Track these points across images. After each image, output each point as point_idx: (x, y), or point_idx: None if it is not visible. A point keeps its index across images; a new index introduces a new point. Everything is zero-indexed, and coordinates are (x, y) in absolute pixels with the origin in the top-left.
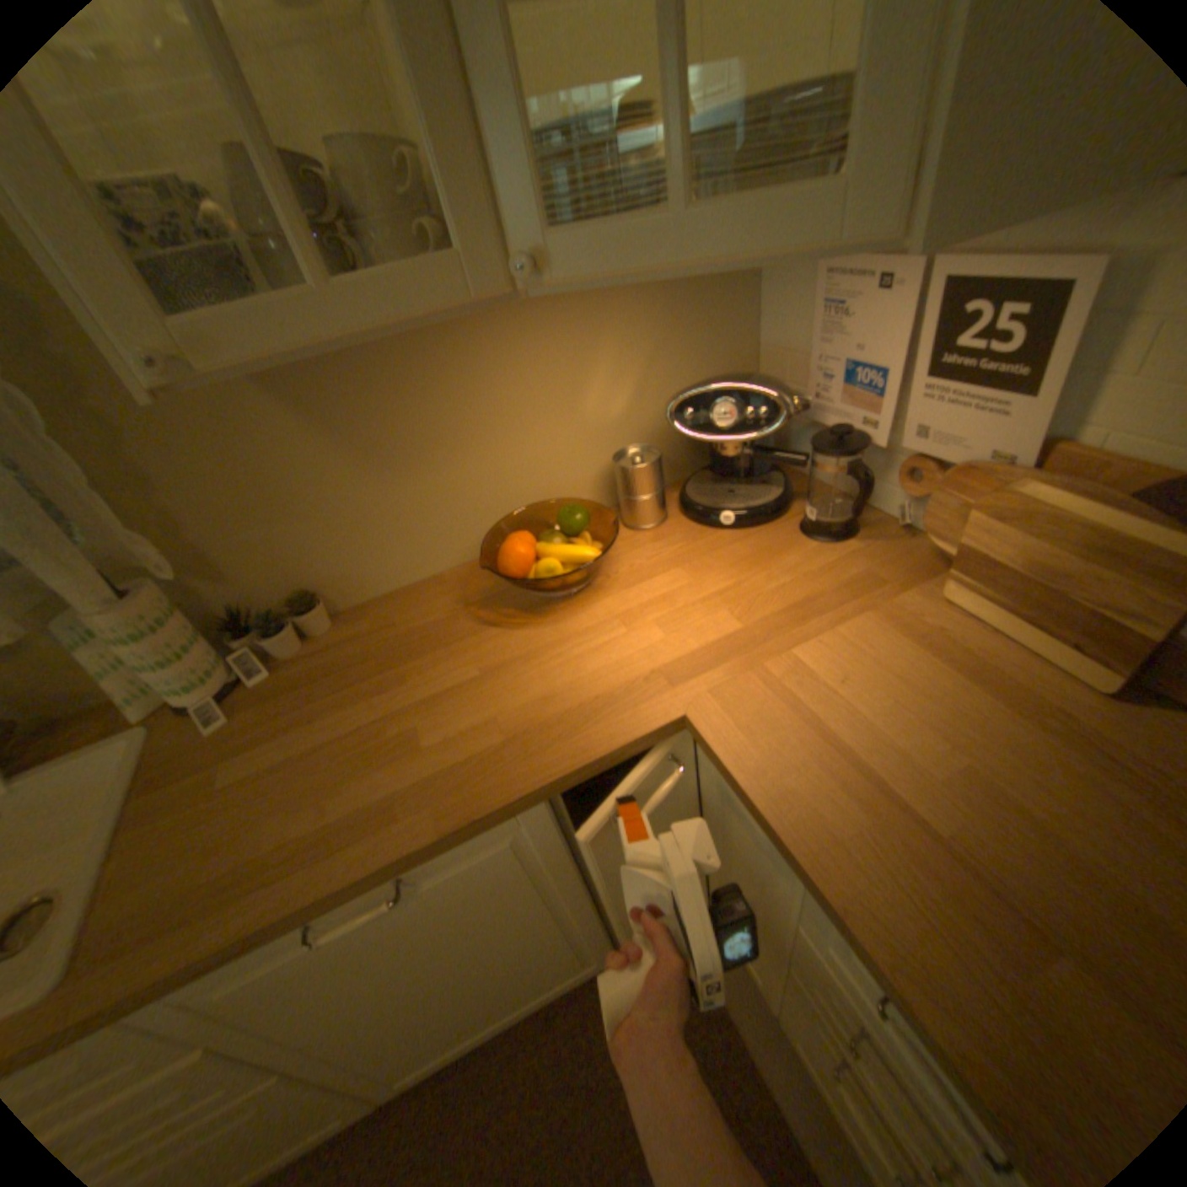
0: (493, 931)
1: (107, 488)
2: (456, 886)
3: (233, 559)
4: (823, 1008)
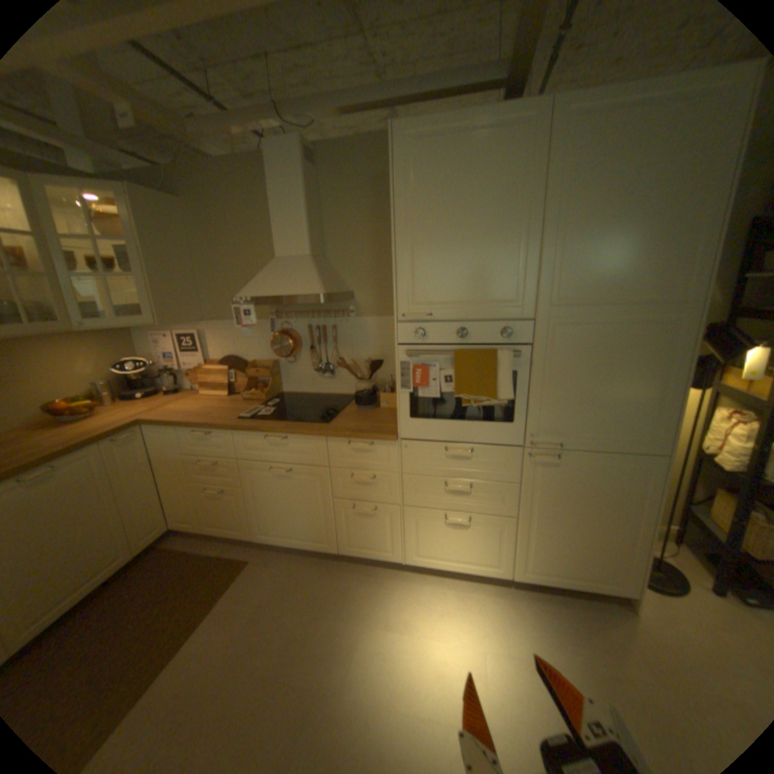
0: (79, 511)
1: None
2: (68, 478)
3: None
4: (196, 480)
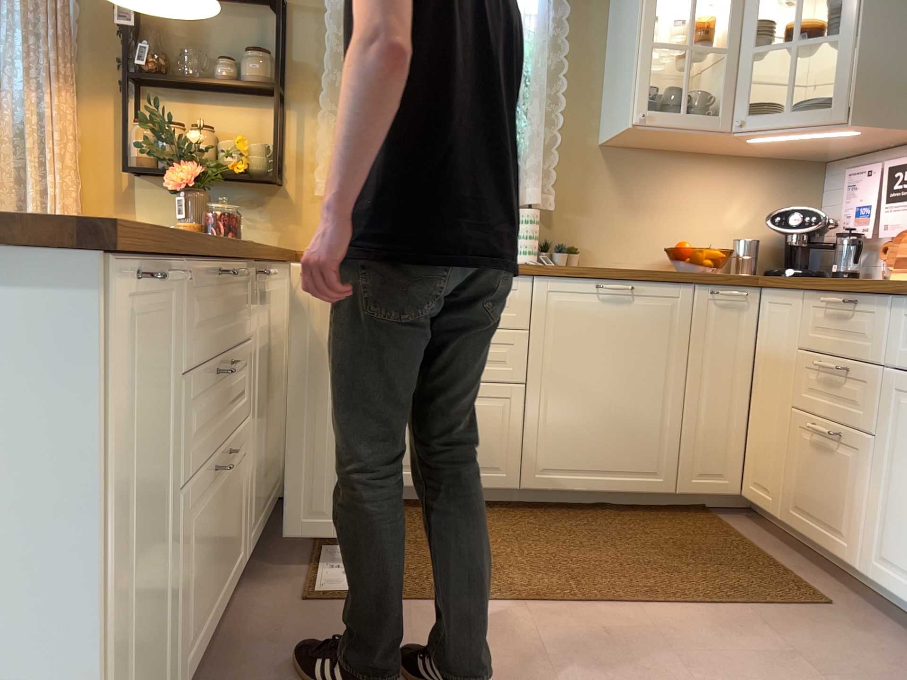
0: (641, 367)
1: (547, 175)
2: (645, 313)
3: (558, 223)
4: (807, 403)
